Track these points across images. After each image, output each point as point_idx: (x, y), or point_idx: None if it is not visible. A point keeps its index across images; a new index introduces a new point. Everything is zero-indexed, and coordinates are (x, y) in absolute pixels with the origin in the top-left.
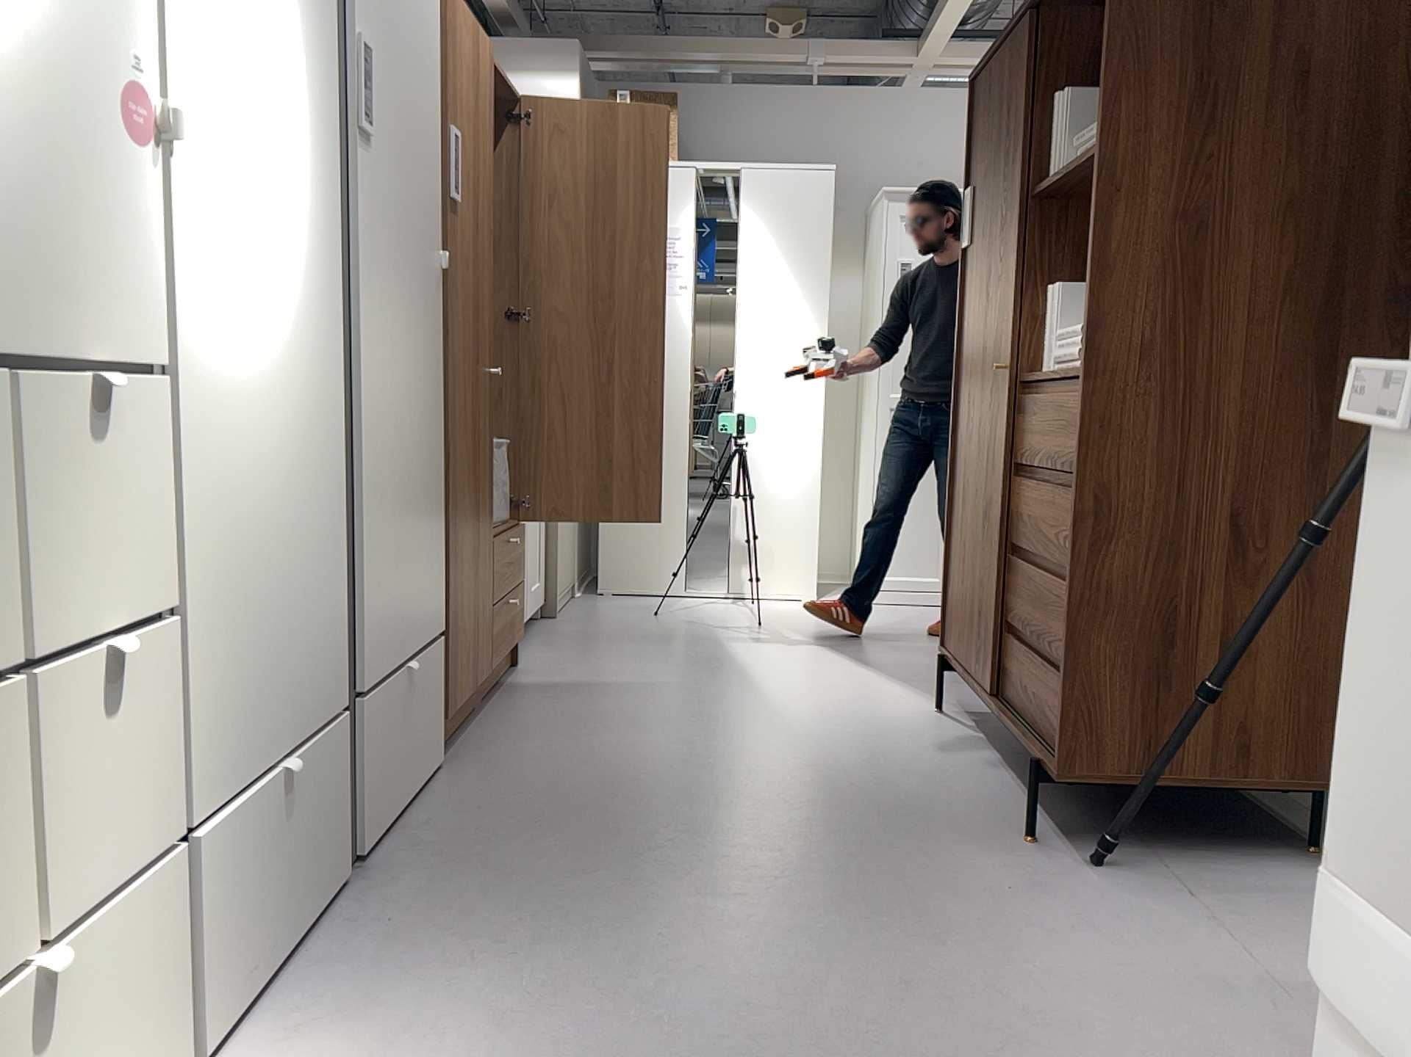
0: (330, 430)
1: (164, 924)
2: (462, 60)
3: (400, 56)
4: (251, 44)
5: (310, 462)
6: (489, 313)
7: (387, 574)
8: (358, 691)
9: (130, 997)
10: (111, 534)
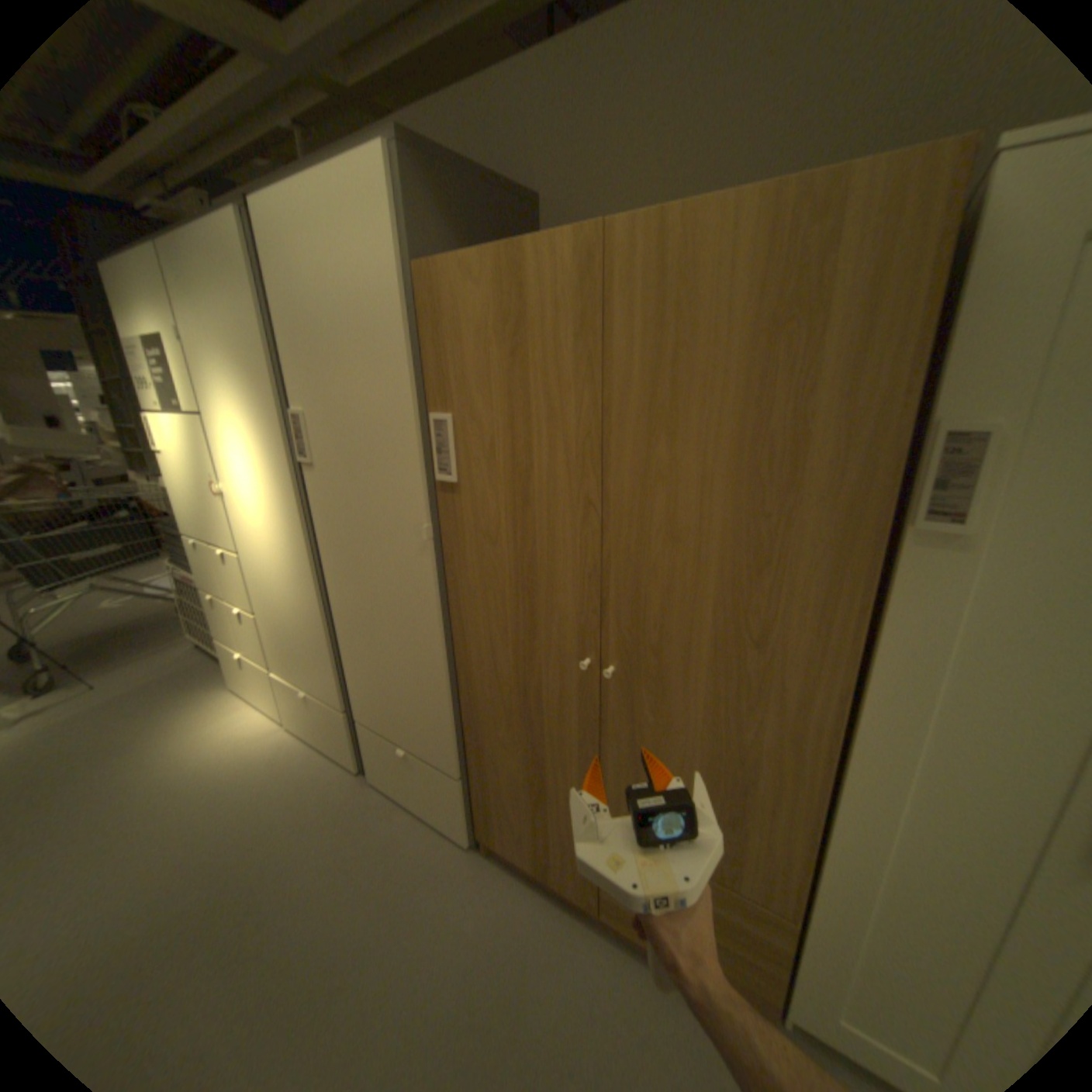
0: (311, 600)
1: (268, 685)
2: (462, 324)
3: (339, 396)
4: (241, 453)
5: (301, 607)
6: (584, 599)
7: (371, 690)
8: (356, 718)
9: (262, 688)
10: (235, 589)
